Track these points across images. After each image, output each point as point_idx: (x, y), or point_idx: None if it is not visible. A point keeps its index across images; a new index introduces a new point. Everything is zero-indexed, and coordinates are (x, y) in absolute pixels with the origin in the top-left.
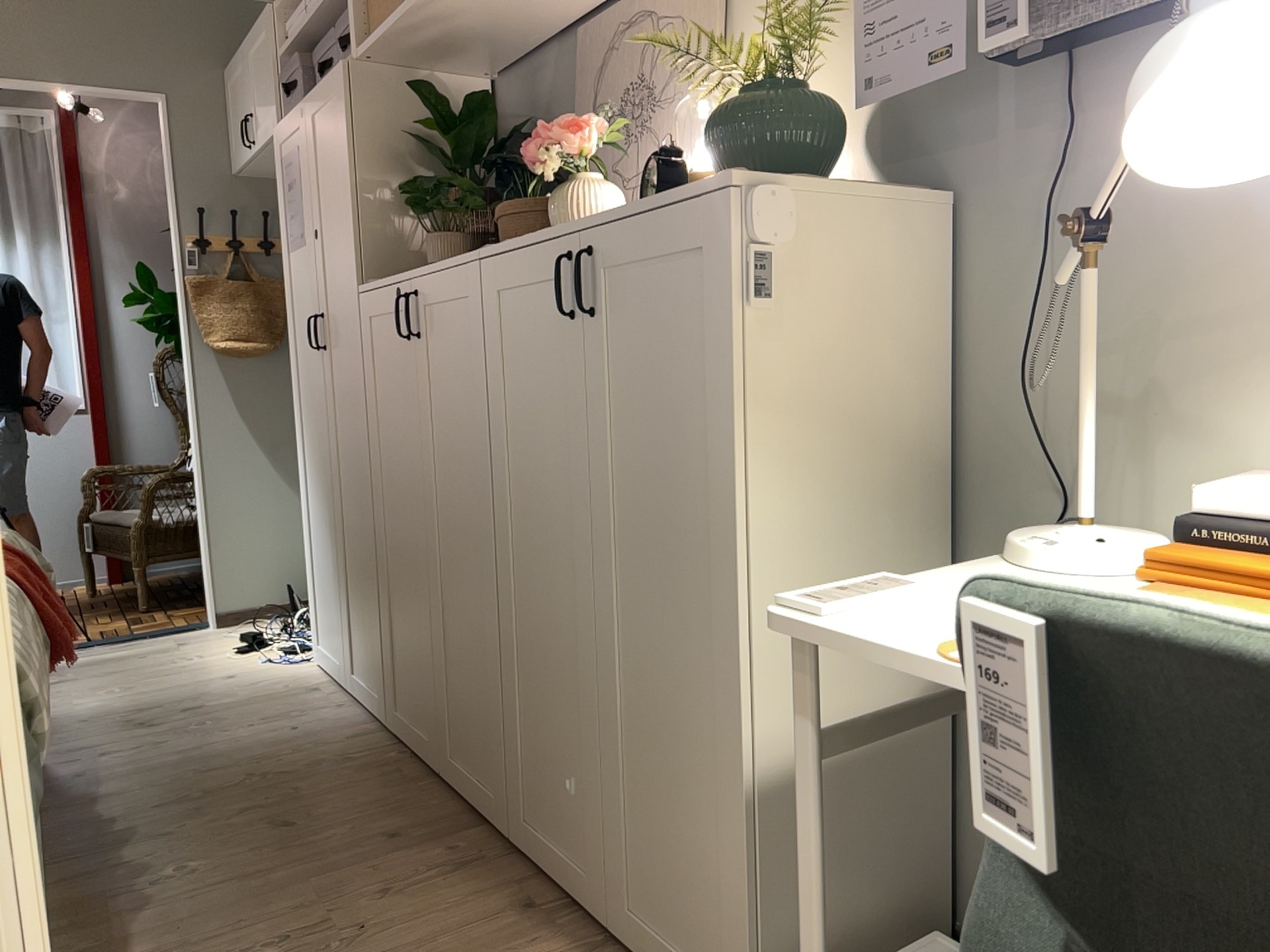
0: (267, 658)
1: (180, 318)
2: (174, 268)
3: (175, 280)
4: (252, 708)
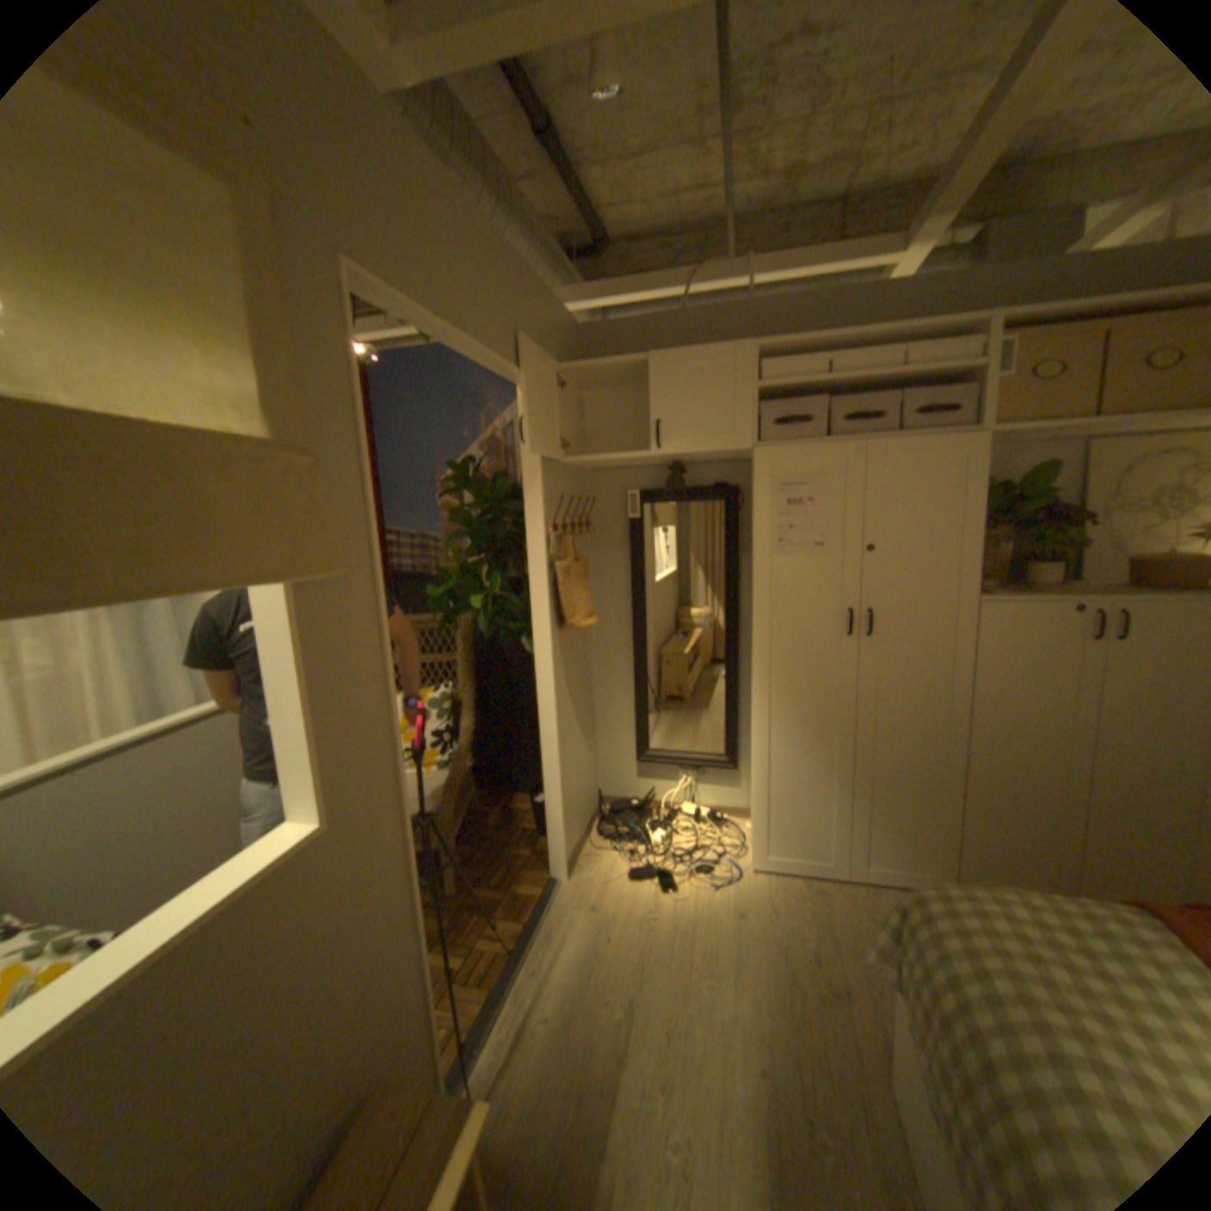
0: (708, 887)
1: (541, 603)
2: (531, 554)
3: (531, 567)
4: (843, 932)
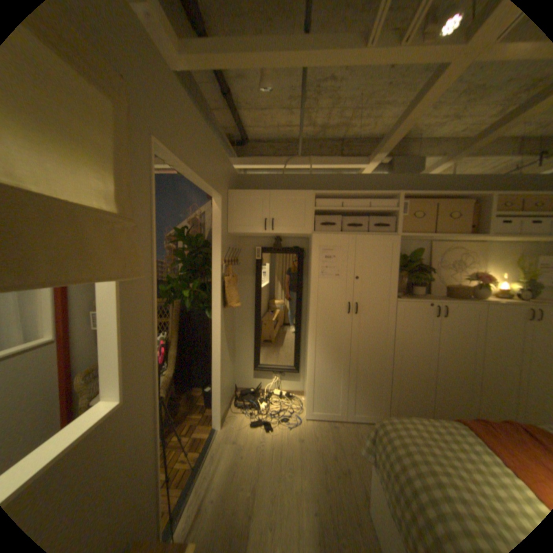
0: (286, 428)
1: (216, 295)
2: (213, 272)
3: (213, 278)
4: (345, 444)
